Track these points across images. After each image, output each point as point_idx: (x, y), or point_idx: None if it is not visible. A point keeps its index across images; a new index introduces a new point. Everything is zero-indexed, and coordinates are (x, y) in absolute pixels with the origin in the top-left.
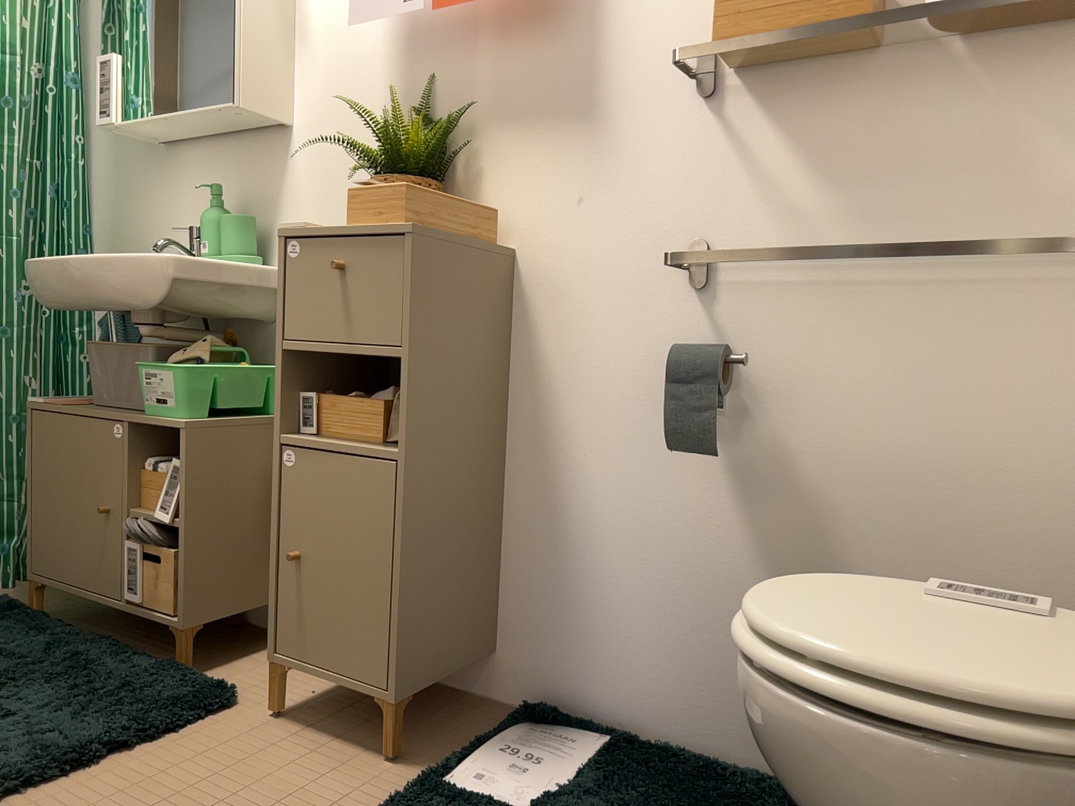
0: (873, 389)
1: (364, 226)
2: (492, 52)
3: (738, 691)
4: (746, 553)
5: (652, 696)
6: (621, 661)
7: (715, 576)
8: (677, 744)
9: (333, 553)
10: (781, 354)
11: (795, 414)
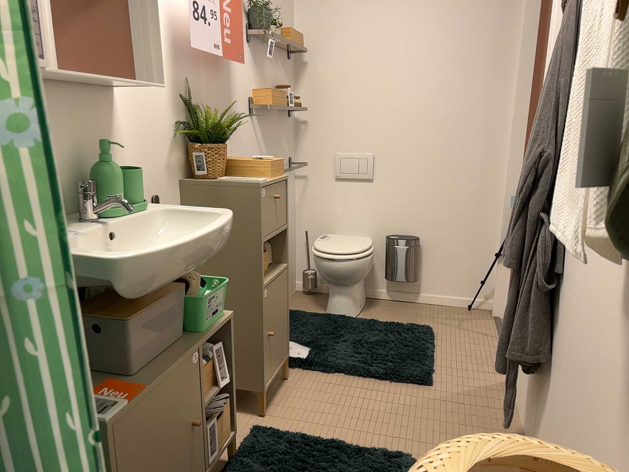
0: None
1: (276, 176)
2: (205, 73)
3: None
4: None
5: None
6: None
7: None
8: None
9: (276, 323)
10: None
11: None
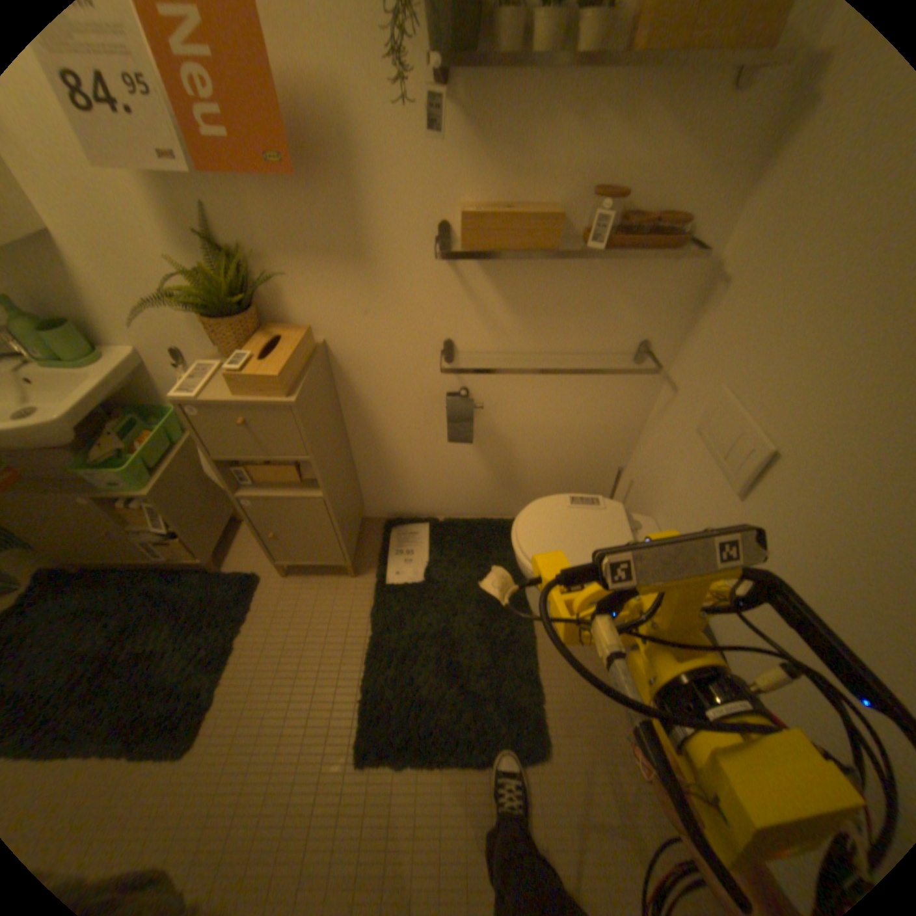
0: (534, 403)
1: (247, 396)
2: (255, 184)
3: (475, 500)
4: (478, 461)
5: (440, 506)
6: (425, 499)
7: (465, 470)
8: (454, 521)
9: (293, 532)
10: (494, 391)
11: (499, 413)
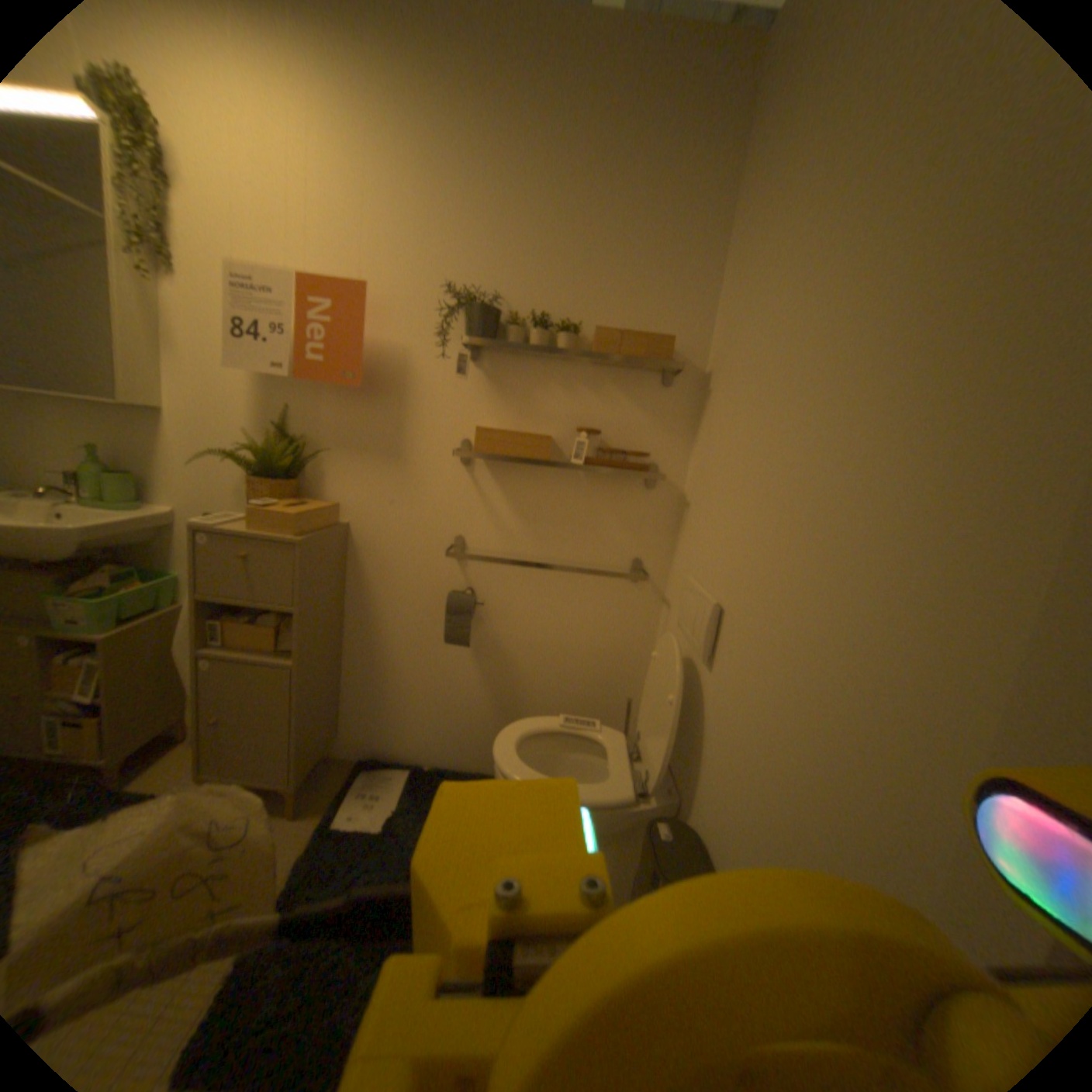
0: (541, 612)
1: (260, 530)
2: (333, 397)
3: (474, 742)
4: (480, 682)
5: (430, 748)
6: (414, 735)
7: (465, 693)
8: (445, 771)
9: (242, 719)
10: (501, 594)
11: (506, 621)
